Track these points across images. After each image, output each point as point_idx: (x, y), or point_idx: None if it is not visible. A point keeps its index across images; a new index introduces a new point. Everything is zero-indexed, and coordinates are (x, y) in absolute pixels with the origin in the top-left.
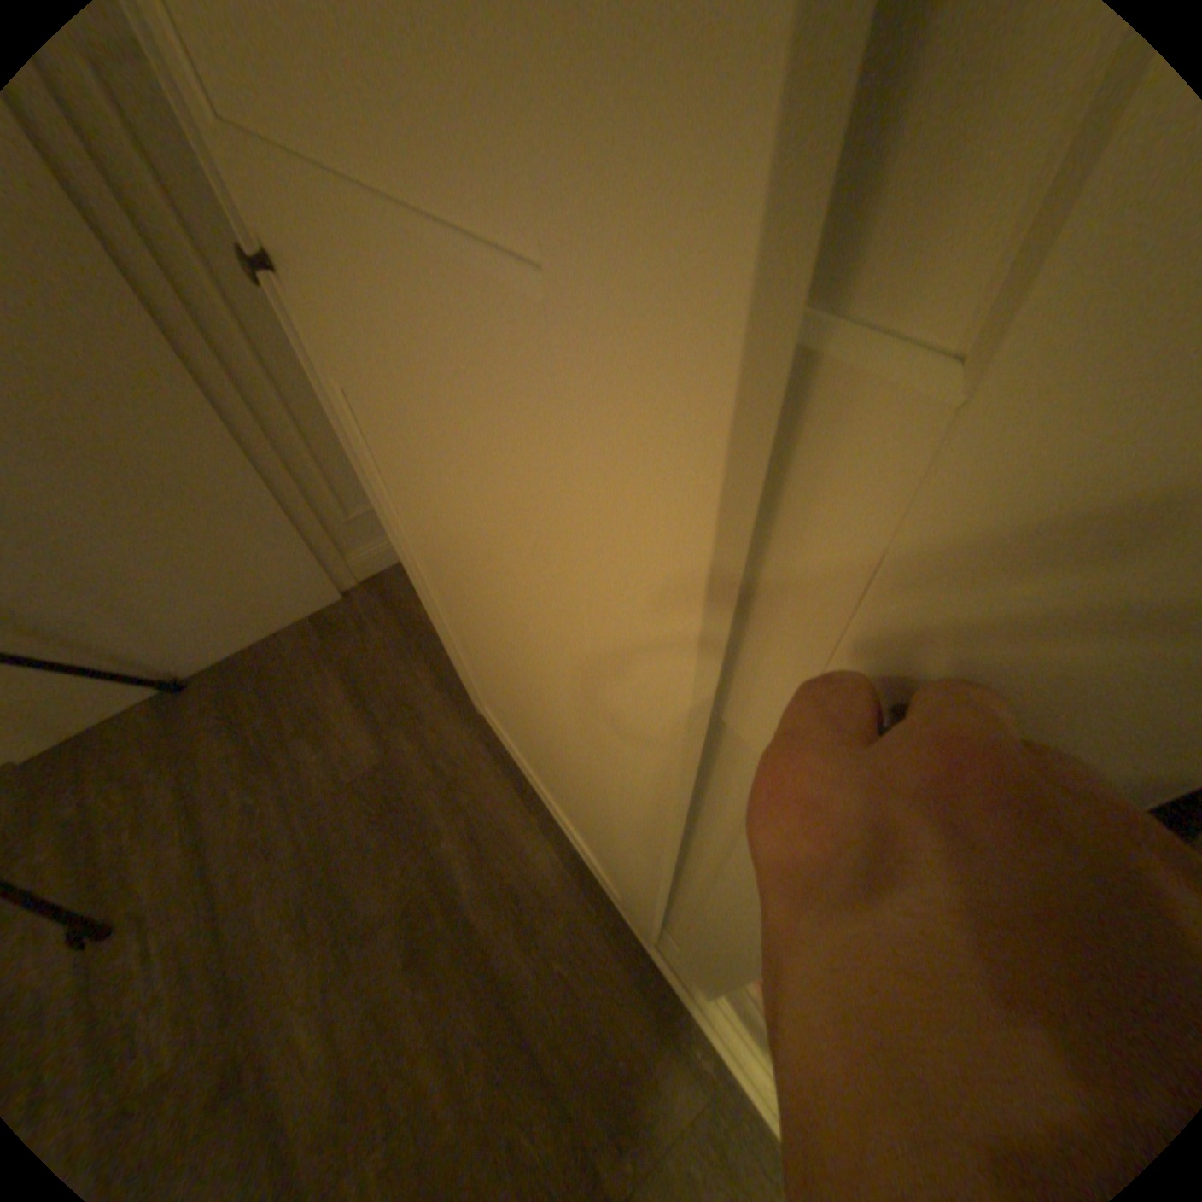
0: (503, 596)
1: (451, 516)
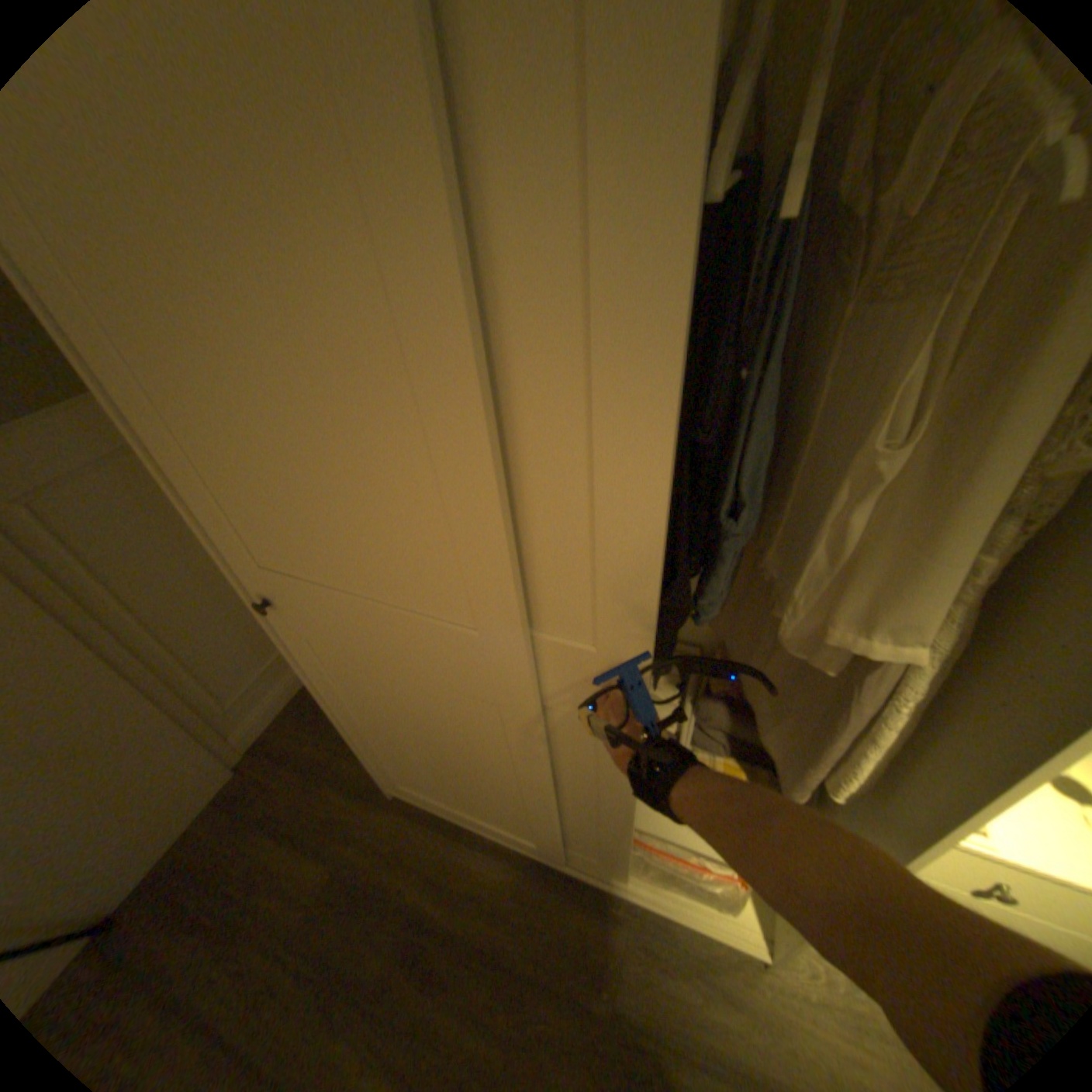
0: (444, 696)
1: (414, 675)
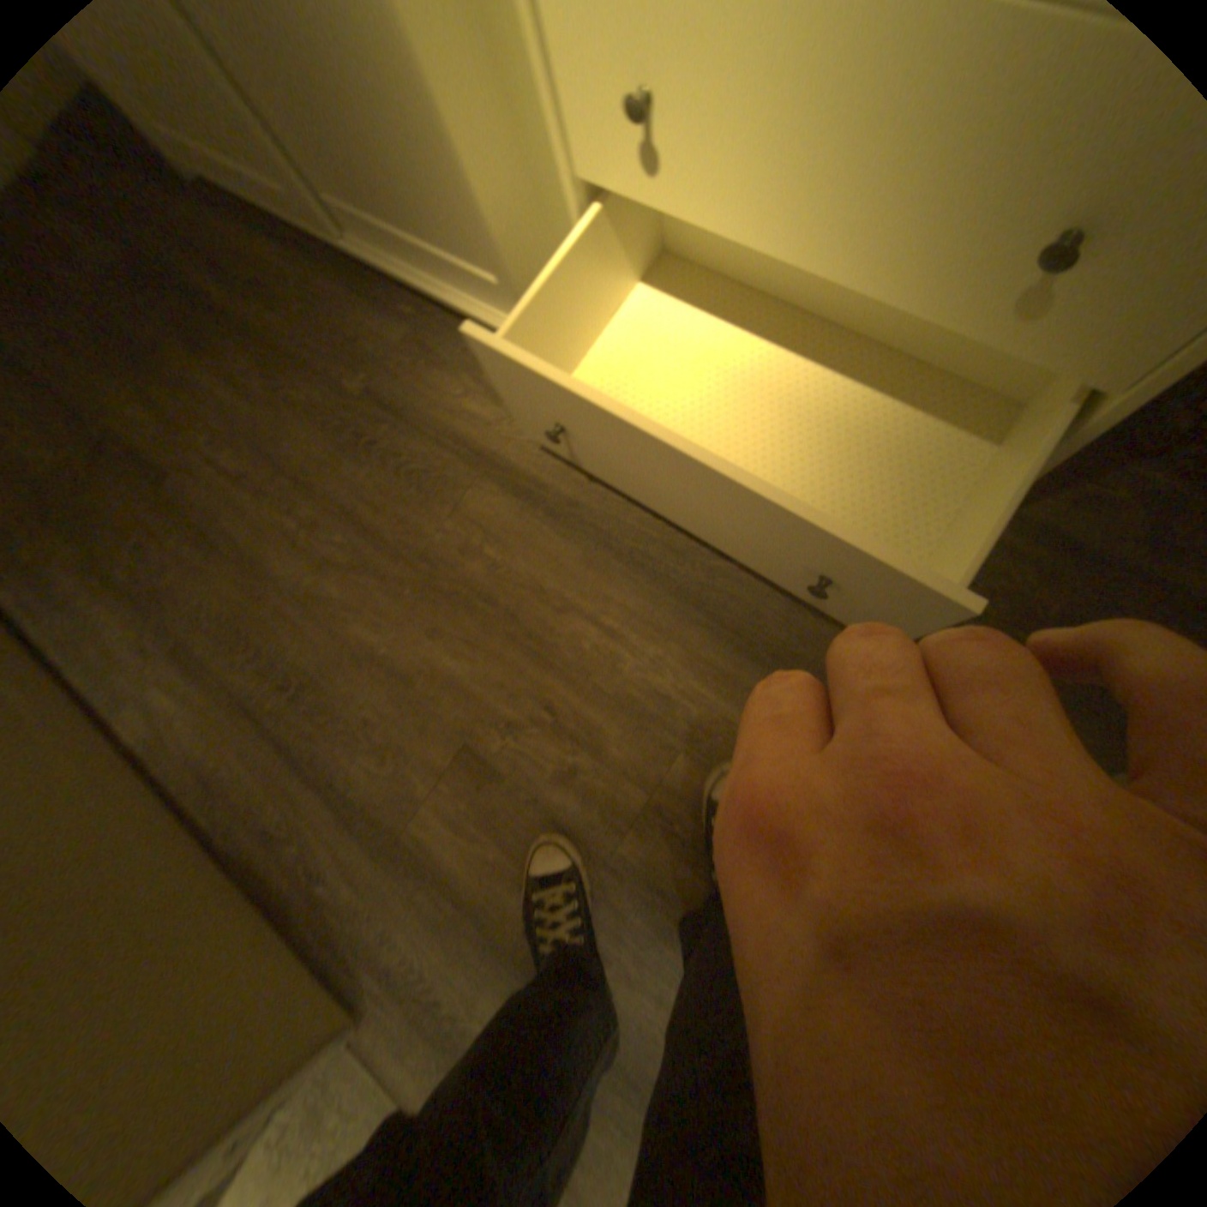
0: None
1: None
